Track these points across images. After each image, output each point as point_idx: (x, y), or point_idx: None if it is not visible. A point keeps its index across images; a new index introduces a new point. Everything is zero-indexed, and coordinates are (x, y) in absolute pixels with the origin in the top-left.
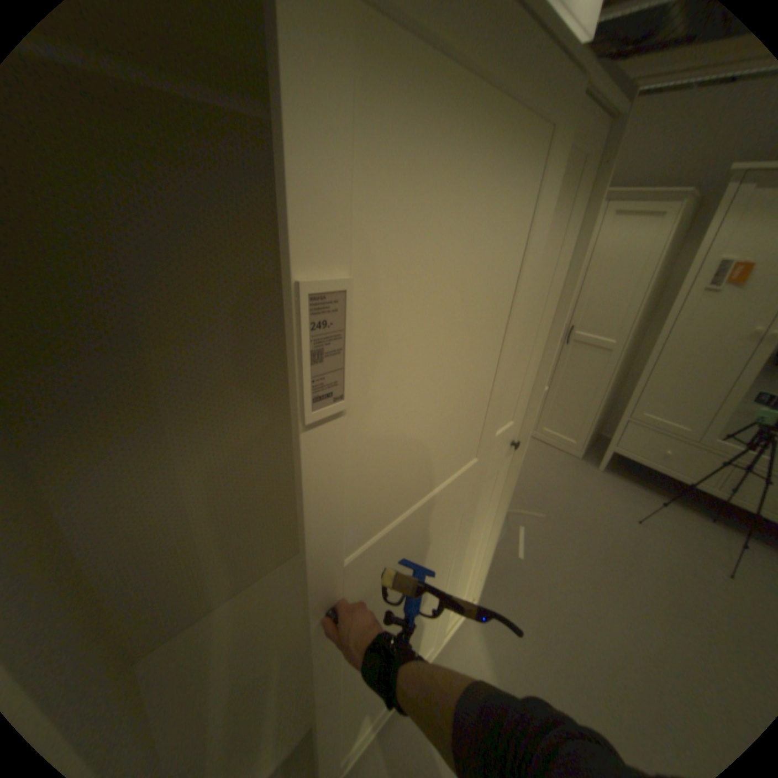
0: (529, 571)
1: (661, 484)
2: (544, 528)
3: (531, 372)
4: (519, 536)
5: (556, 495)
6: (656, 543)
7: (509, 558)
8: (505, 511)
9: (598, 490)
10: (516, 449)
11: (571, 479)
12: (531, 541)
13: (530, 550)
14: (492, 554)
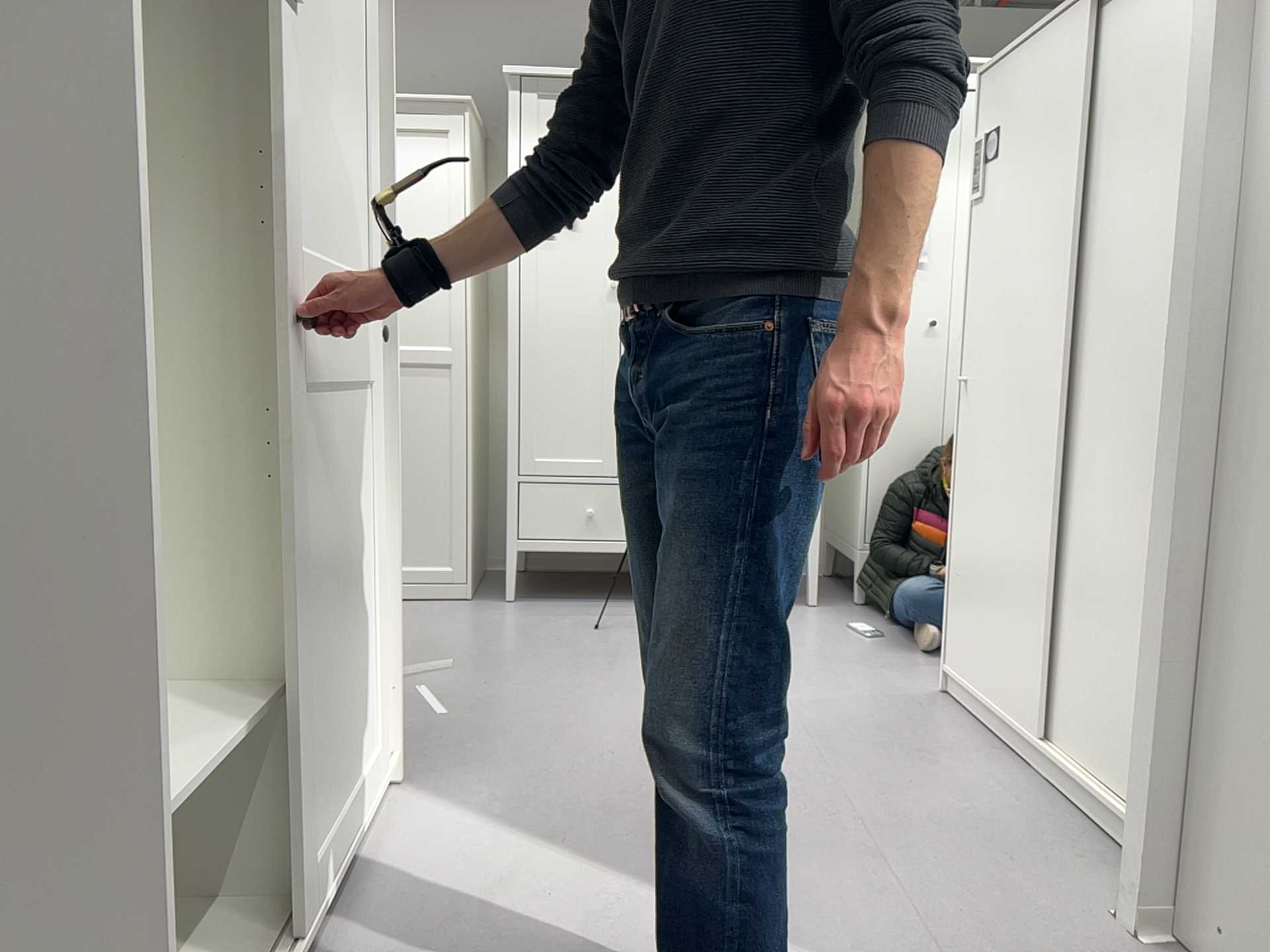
0: (463, 722)
1: (603, 590)
2: (459, 677)
3: (368, 197)
4: (420, 698)
5: (455, 642)
6: (627, 638)
7: (420, 722)
8: (394, 494)
9: (518, 619)
10: (381, 342)
11: (469, 621)
12: (446, 695)
13: (451, 704)
14: (395, 610)
